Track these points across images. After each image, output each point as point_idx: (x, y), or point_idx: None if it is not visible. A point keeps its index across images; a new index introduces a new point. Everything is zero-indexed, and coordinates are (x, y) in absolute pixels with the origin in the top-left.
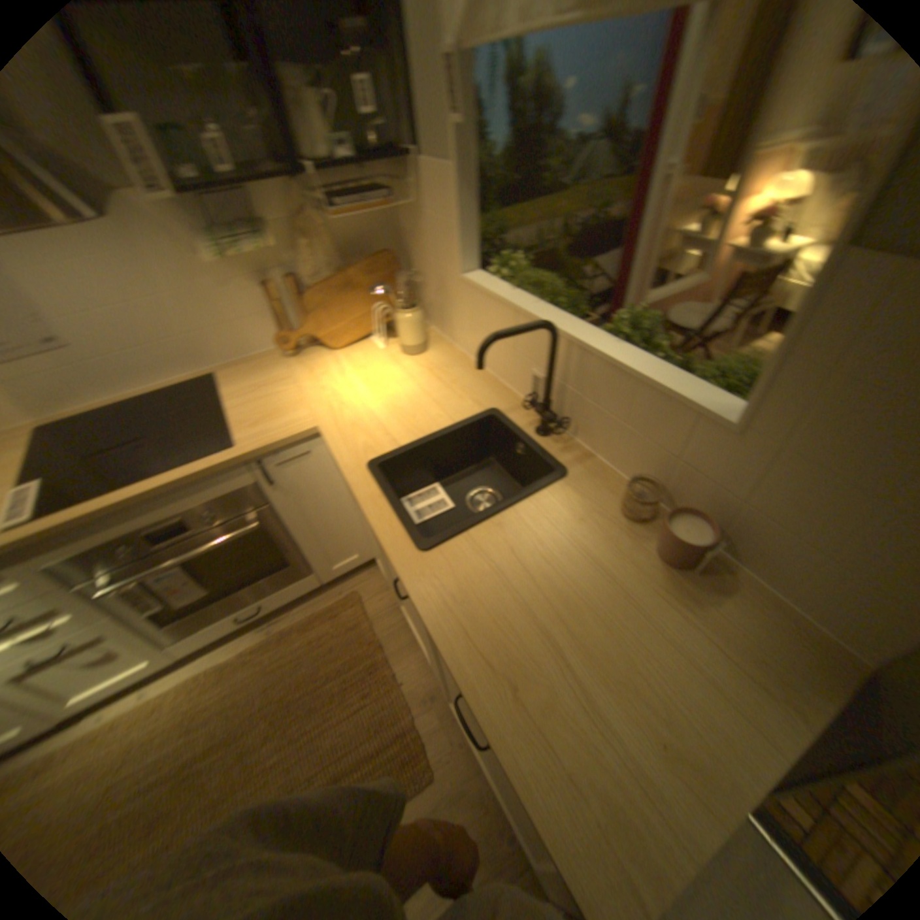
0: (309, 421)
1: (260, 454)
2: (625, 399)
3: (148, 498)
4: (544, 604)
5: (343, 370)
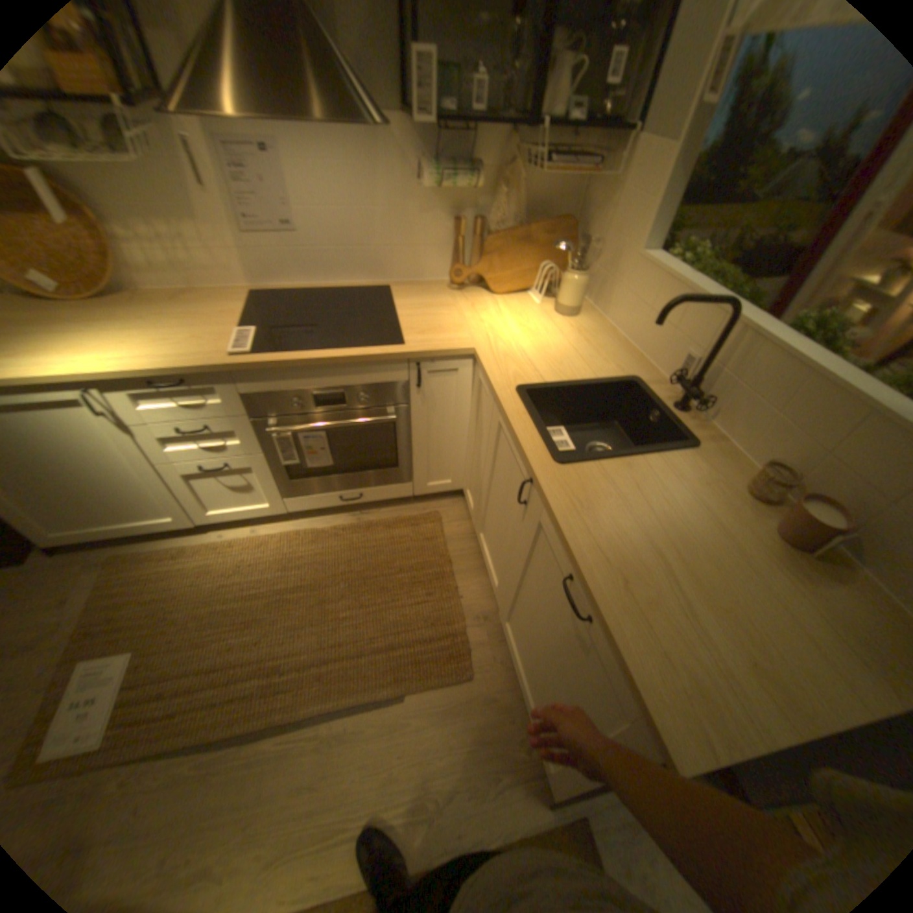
0: (471, 344)
1: (426, 358)
2: (790, 391)
3: (337, 364)
4: (661, 535)
5: (504, 313)
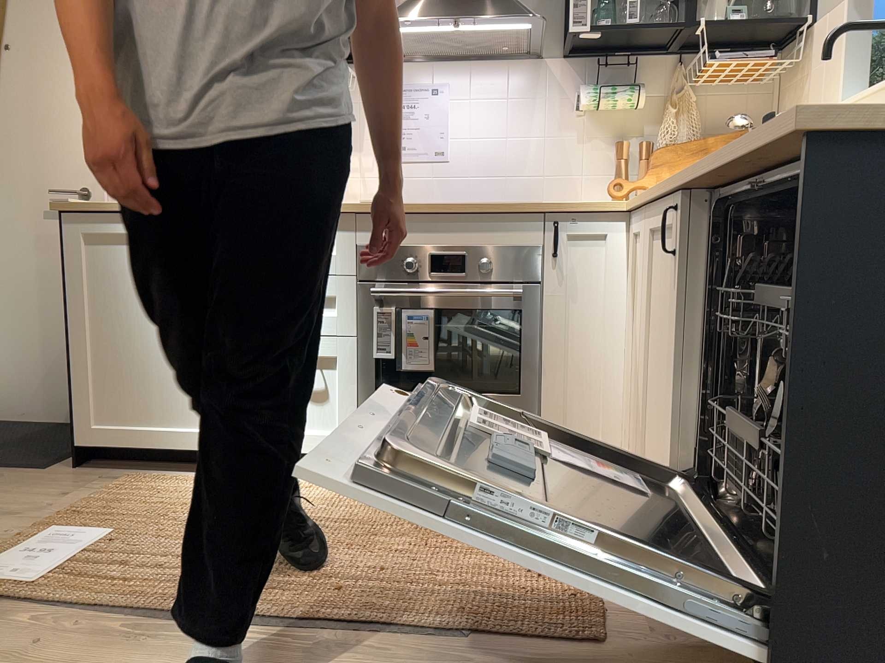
0: (625, 203)
1: (567, 214)
2: None
3: (464, 215)
4: None
5: None
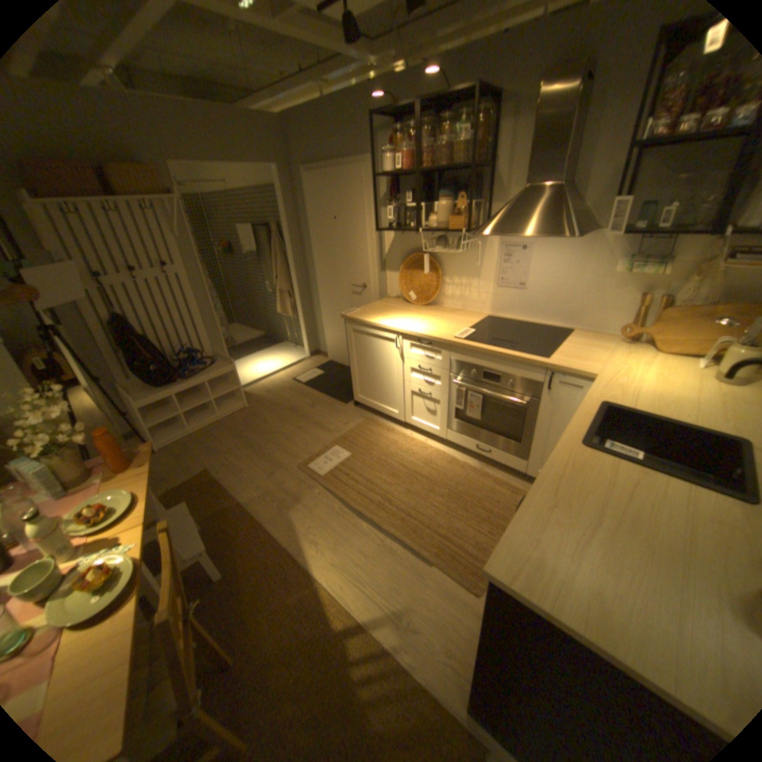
0: (599, 372)
1: (559, 371)
2: None
3: (501, 357)
4: (621, 514)
5: (655, 364)
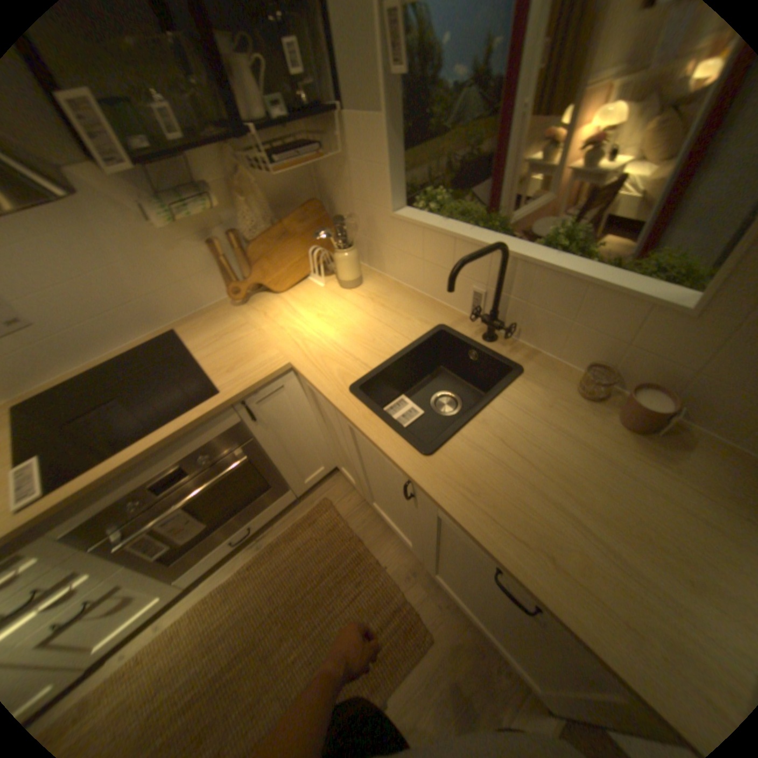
0: (283, 357)
1: (247, 393)
2: (575, 301)
3: (155, 448)
4: (548, 482)
5: (297, 308)
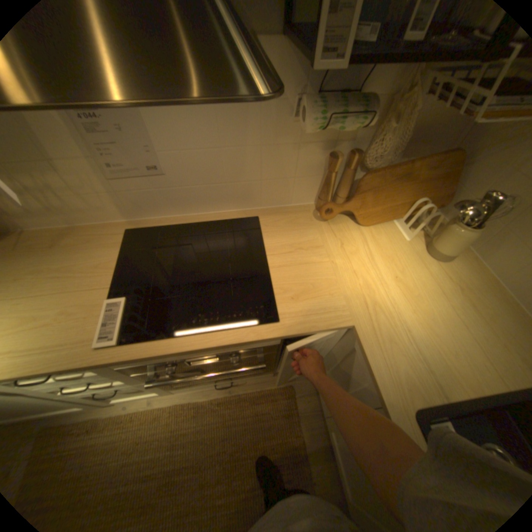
0: (349, 315)
1: (301, 333)
2: None
3: (207, 347)
4: None
5: (374, 255)
